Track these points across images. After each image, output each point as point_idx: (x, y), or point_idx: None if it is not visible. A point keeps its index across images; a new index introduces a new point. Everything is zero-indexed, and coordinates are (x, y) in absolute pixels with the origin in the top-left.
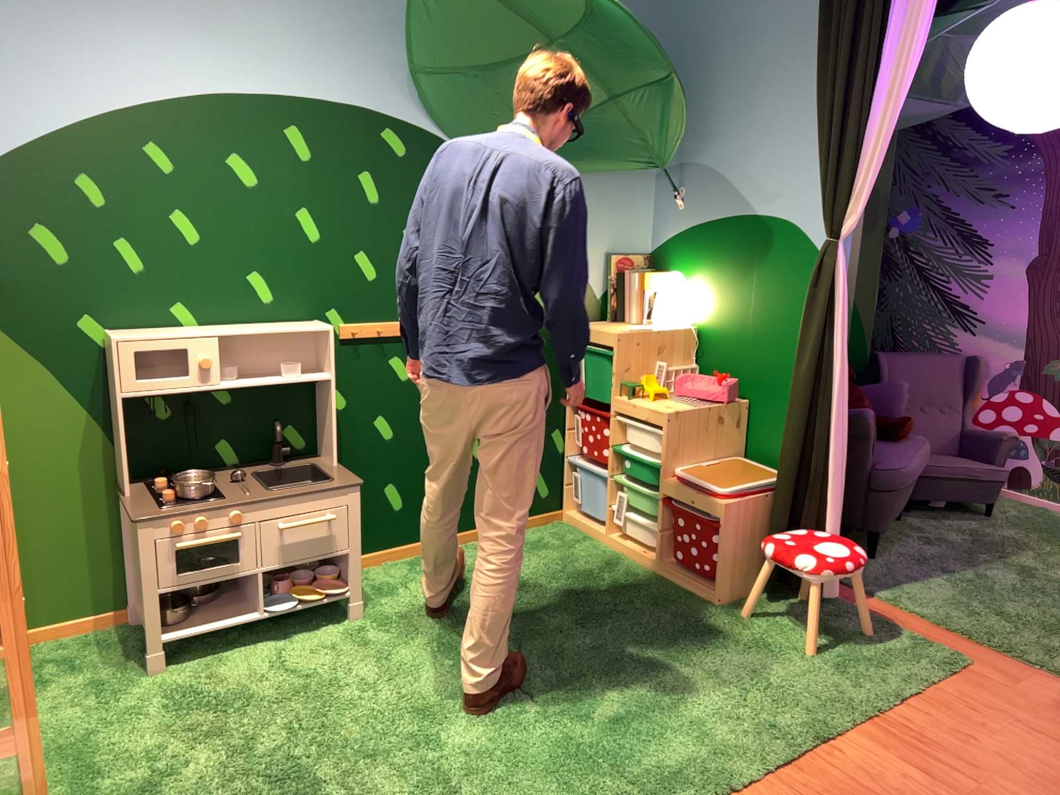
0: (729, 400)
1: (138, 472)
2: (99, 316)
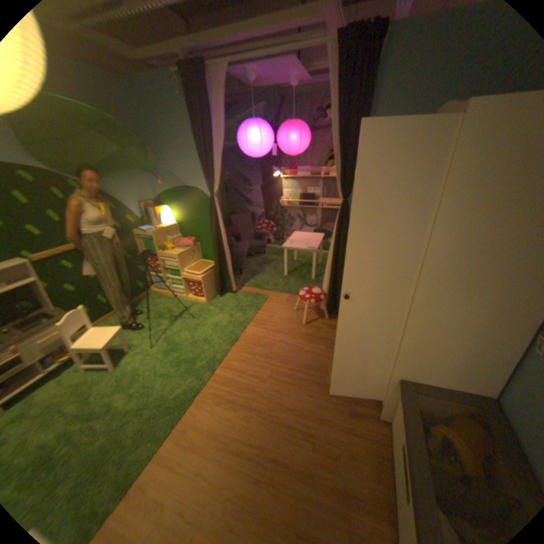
0: (194, 245)
1: None
2: None
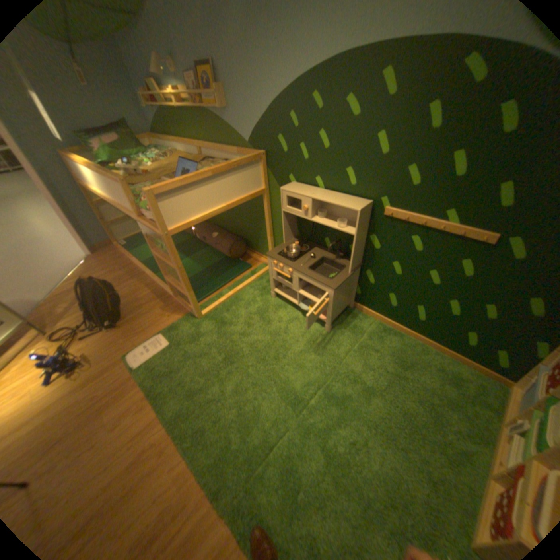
0: None
1: (301, 236)
2: (294, 175)
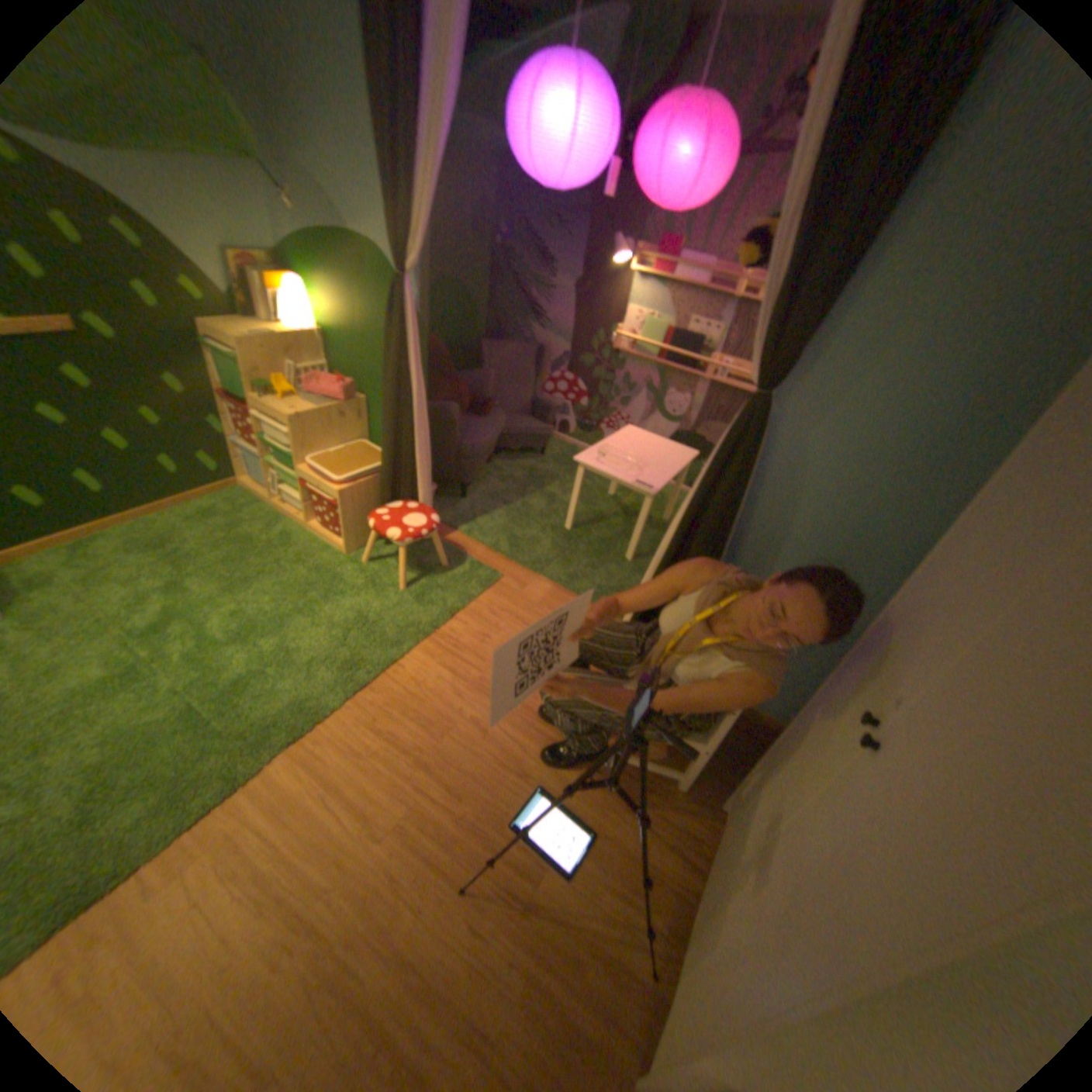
0: (346, 401)
1: None
2: None
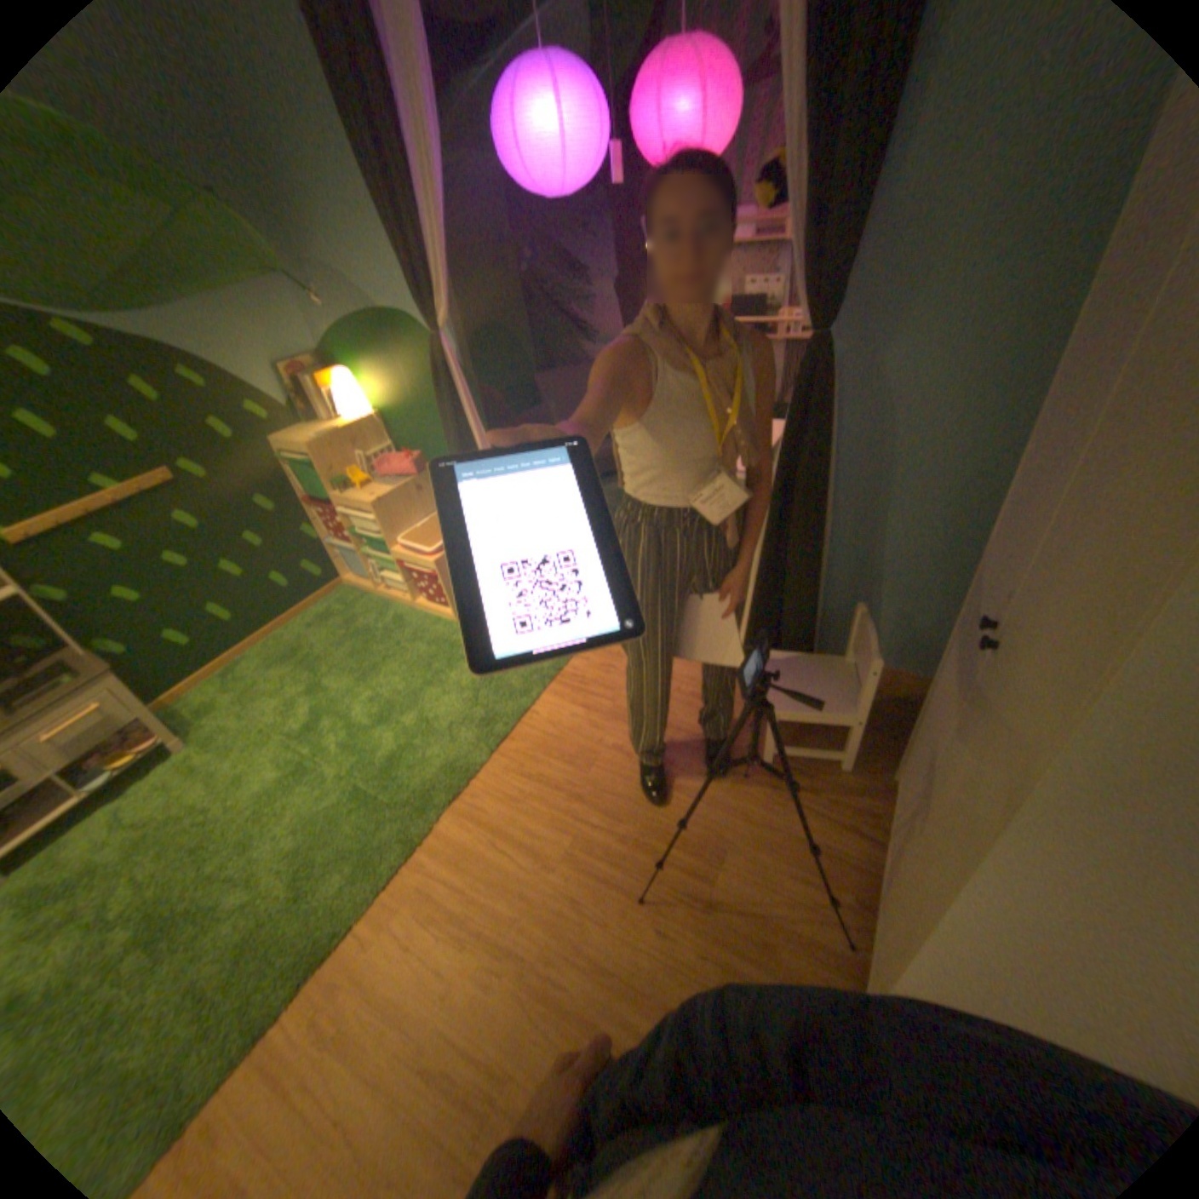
0: (417, 473)
1: None
2: None
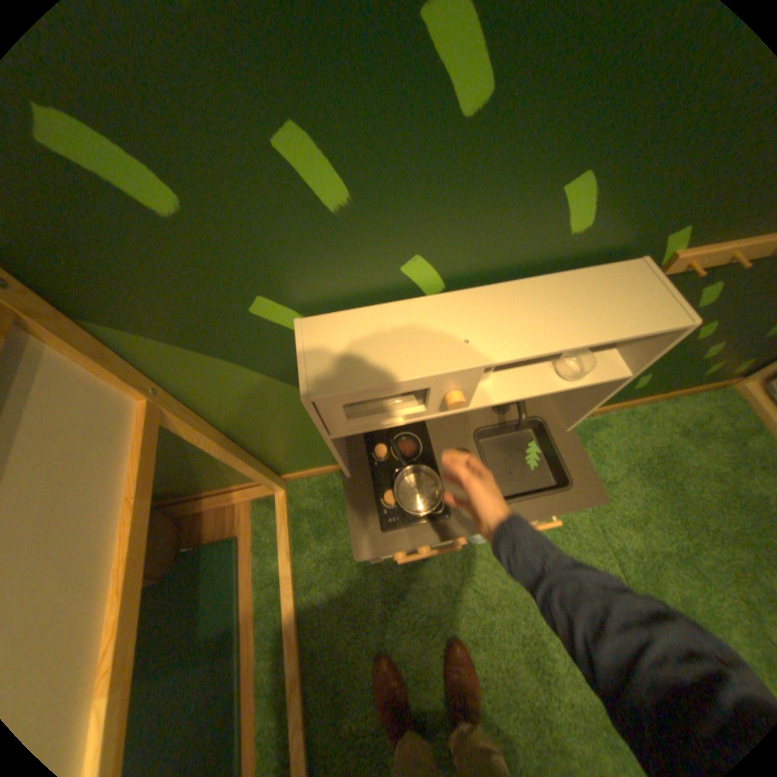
0: None
1: None
2: (281, 294)
